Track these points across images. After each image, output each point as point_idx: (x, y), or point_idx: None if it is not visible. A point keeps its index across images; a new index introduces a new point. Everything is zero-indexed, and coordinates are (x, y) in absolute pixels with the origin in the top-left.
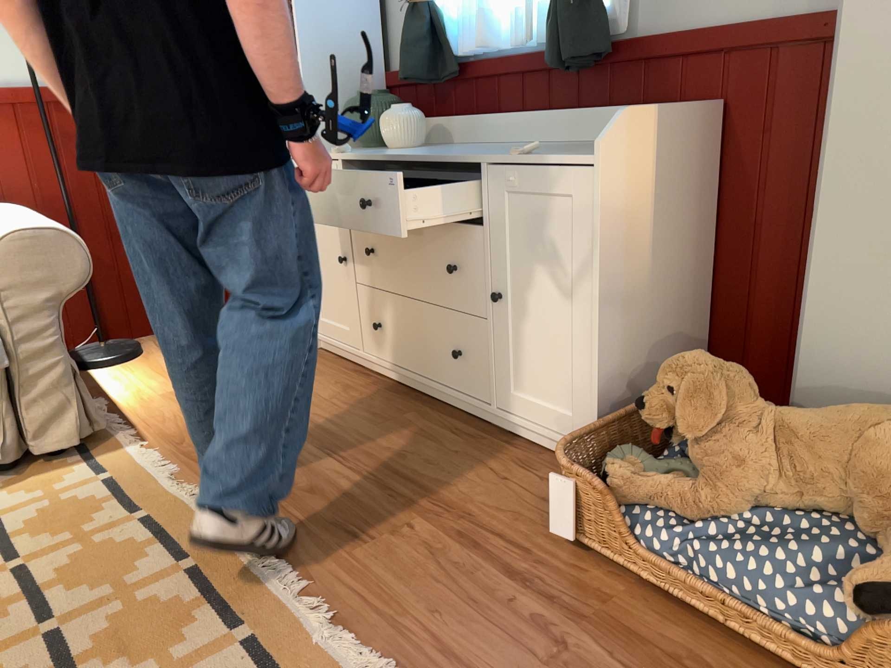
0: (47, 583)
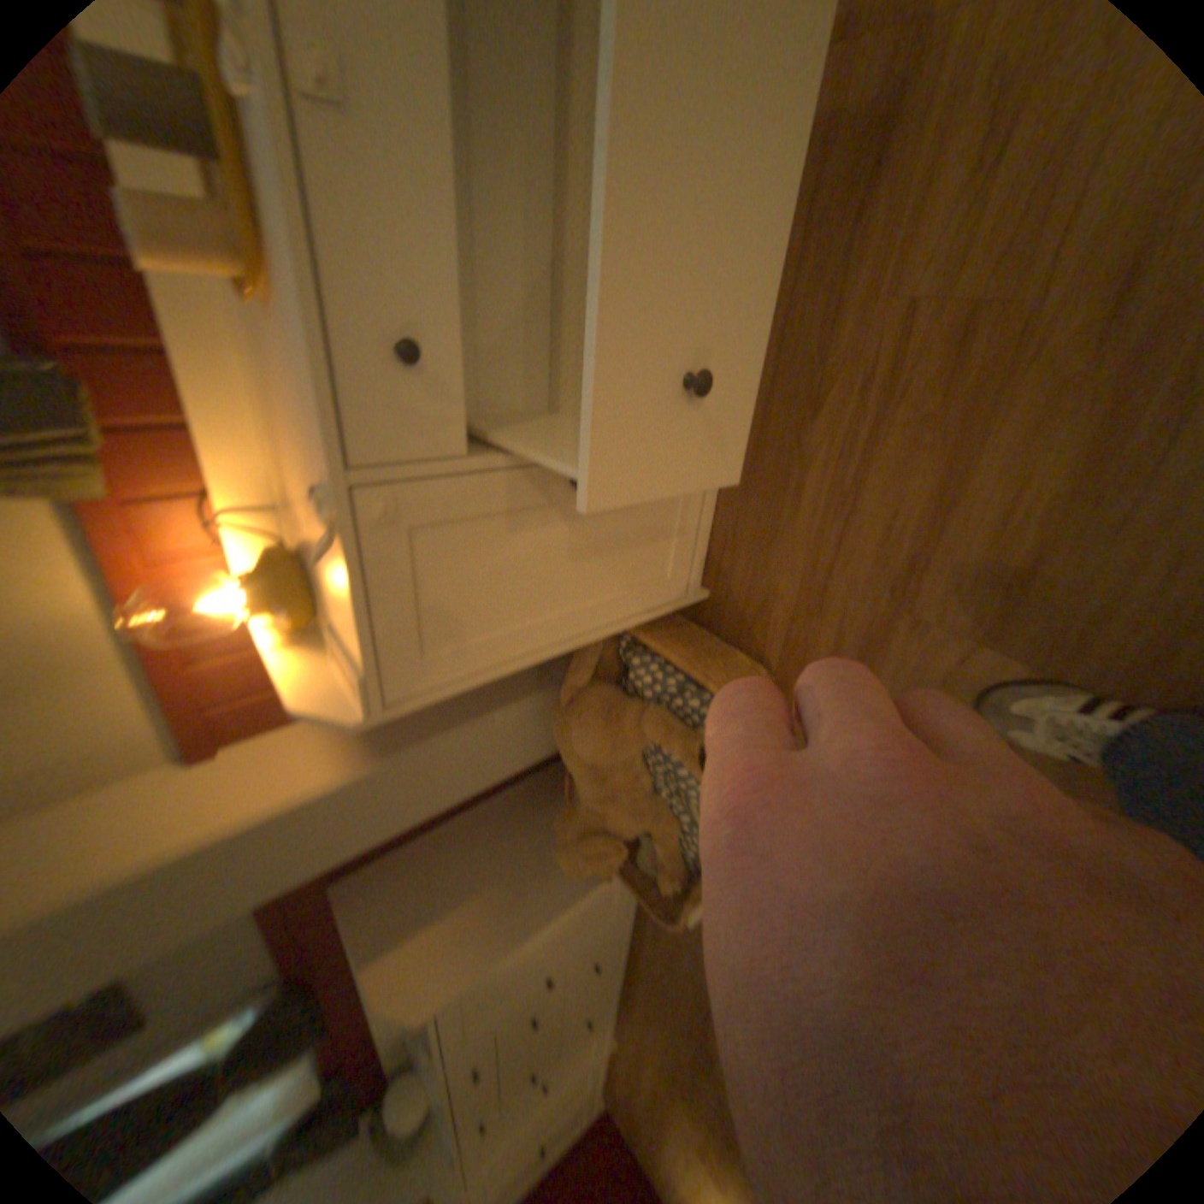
0: None
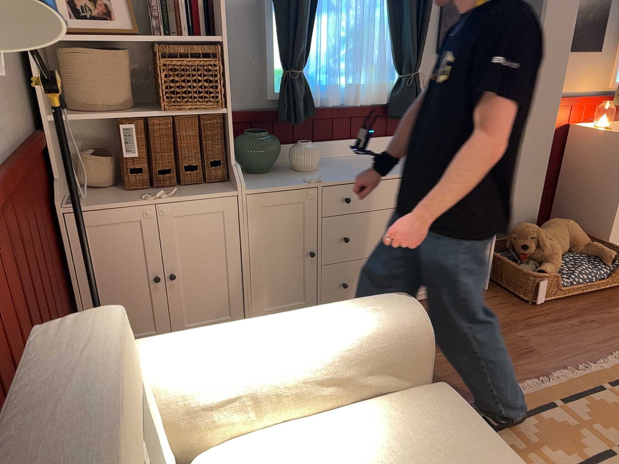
0: (580, 459)
